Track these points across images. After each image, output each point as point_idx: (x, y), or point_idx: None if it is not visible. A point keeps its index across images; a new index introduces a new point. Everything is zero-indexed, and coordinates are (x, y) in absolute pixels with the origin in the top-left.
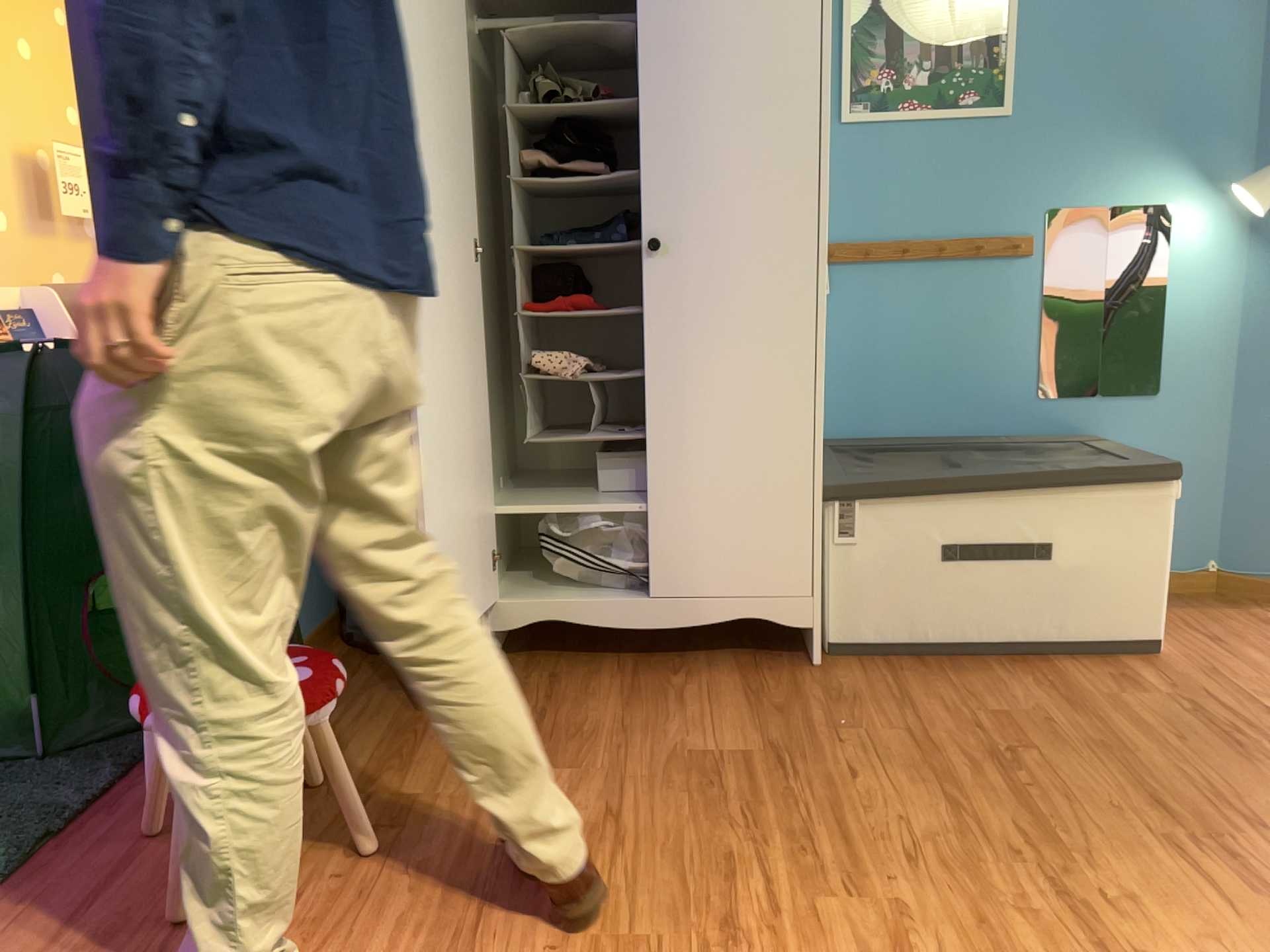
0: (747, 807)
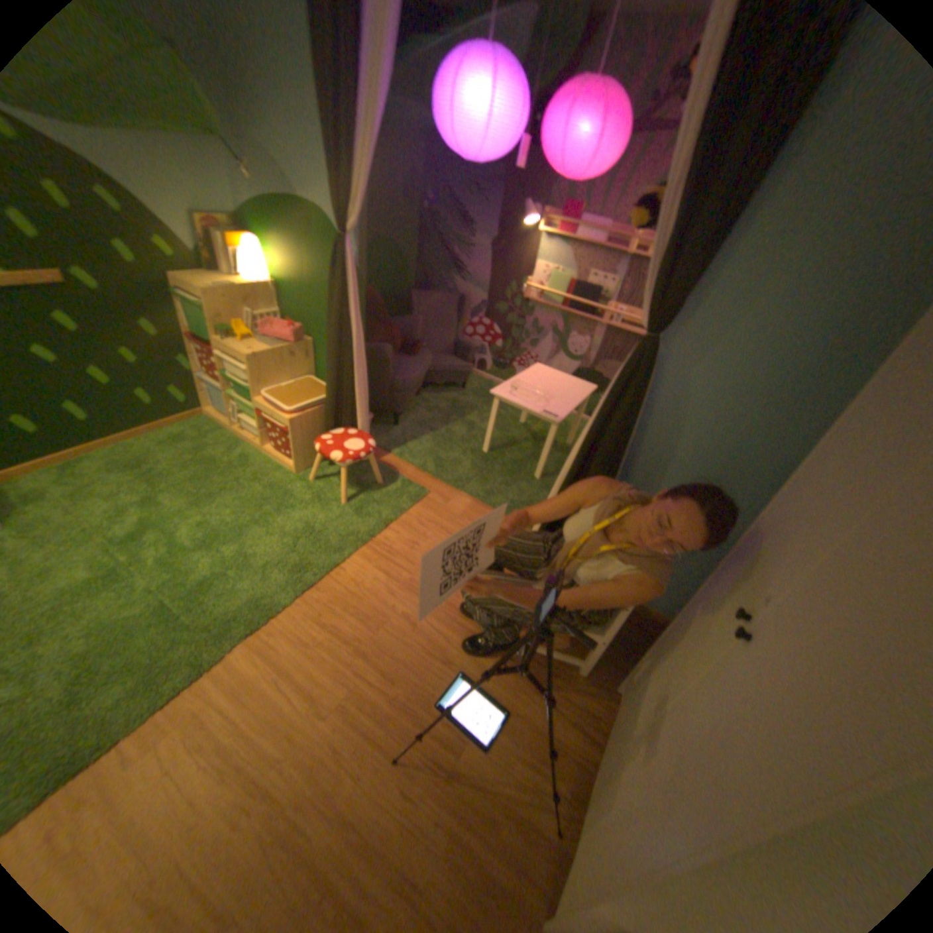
0: (414, 723)
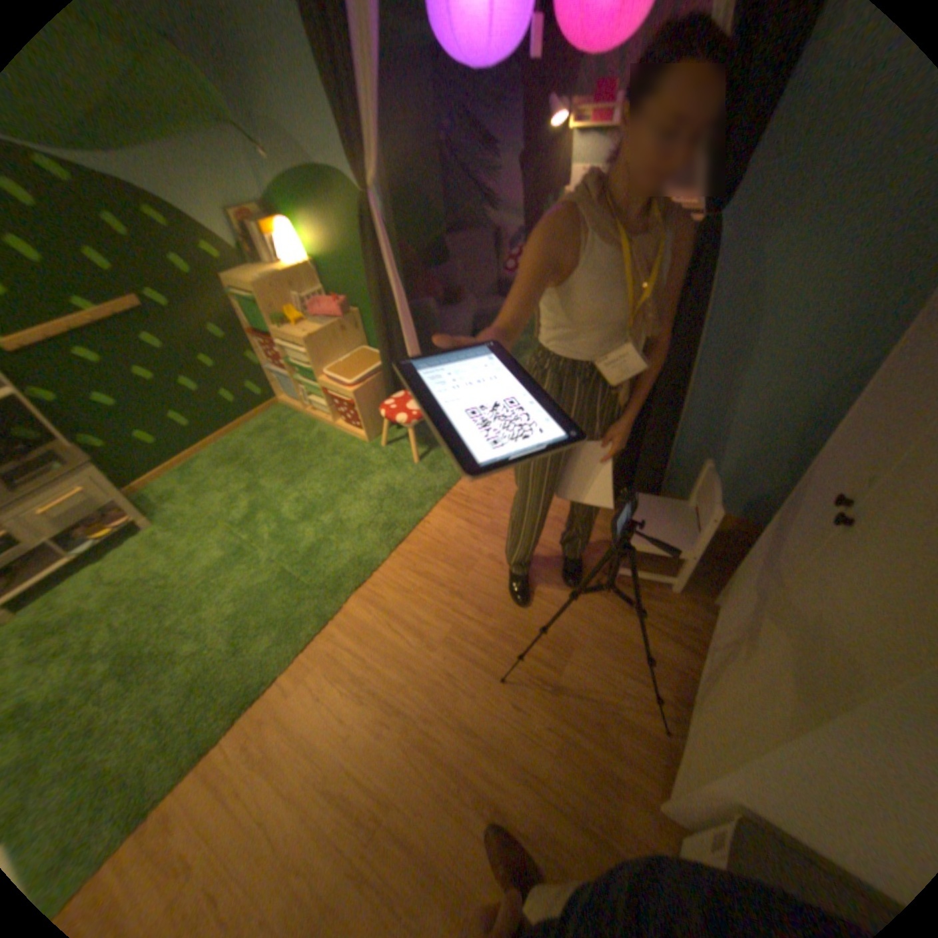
0: (514, 647)
